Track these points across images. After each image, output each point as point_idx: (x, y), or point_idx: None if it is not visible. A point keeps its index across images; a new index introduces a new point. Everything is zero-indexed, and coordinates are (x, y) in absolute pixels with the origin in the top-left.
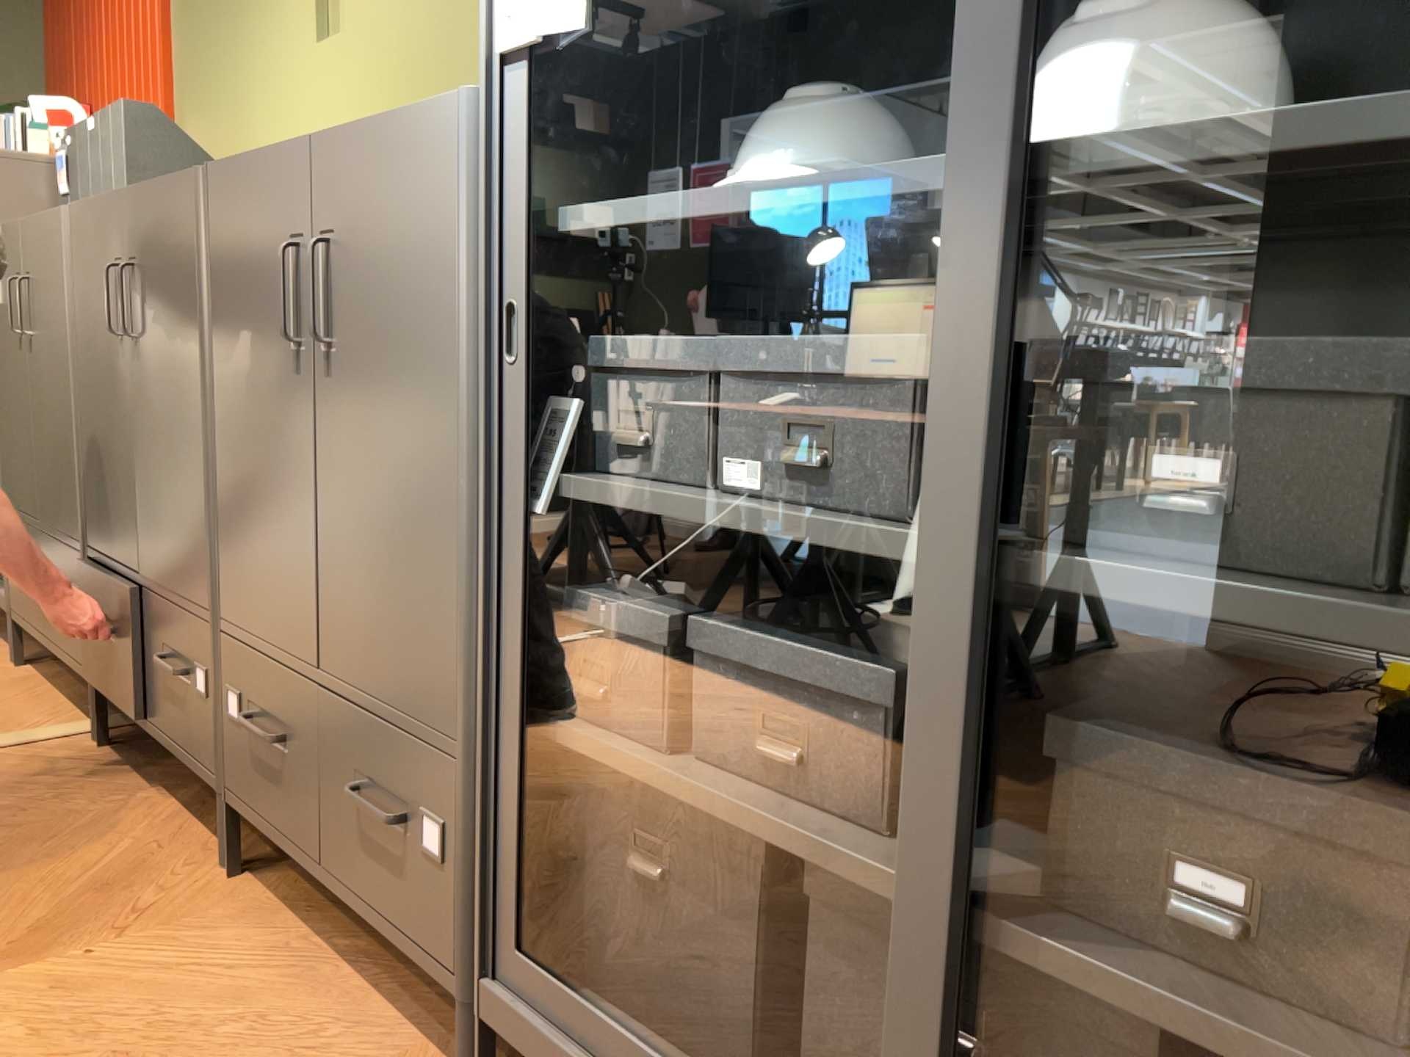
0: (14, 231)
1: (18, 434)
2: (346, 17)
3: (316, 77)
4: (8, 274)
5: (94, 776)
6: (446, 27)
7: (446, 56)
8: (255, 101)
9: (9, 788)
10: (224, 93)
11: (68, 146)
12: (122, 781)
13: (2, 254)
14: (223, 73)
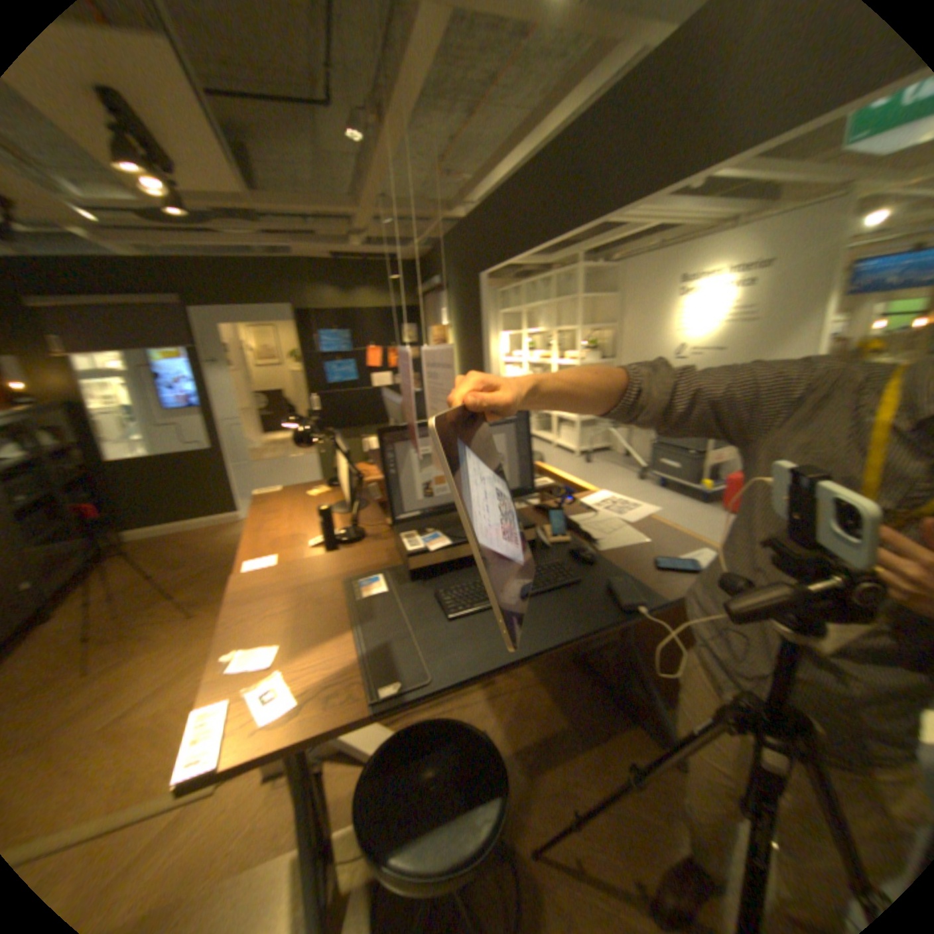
0: None
1: None
2: None
3: None
4: None
5: None
6: None
7: None
8: None
9: None
10: None
11: None
12: None
13: None
14: None
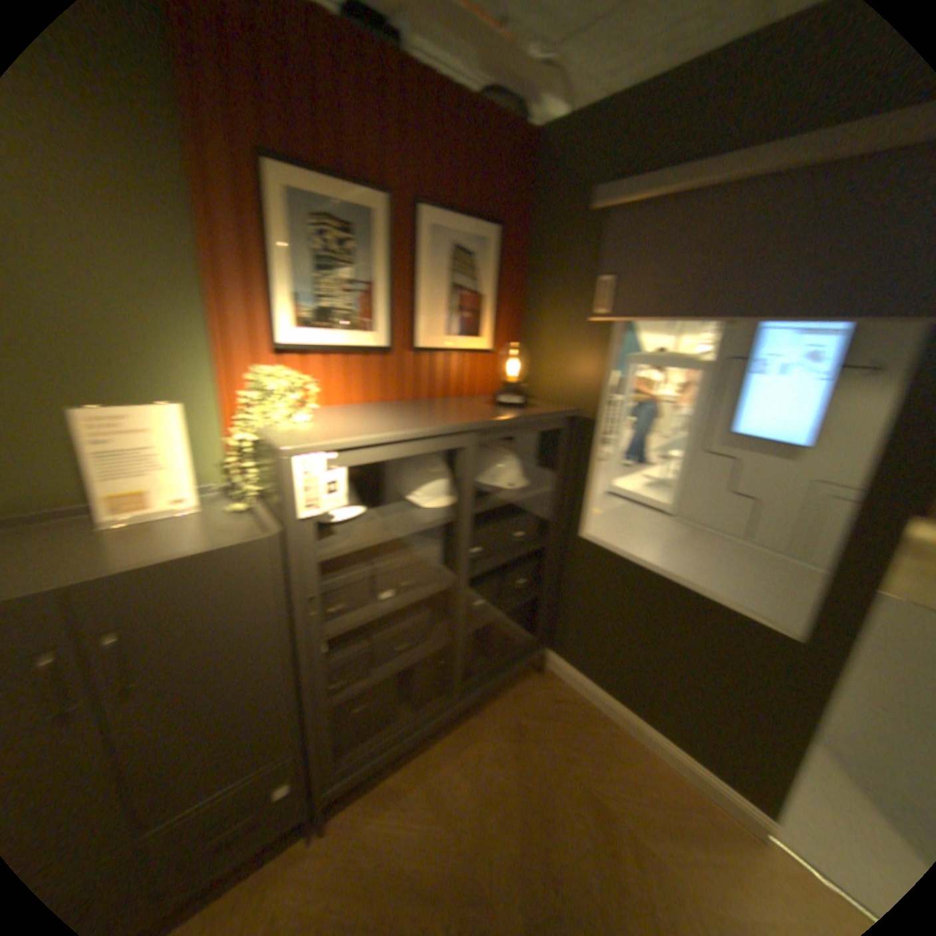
0: None
1: None
2: None
3: None
4: None
5: None
6: None
7: None
8: None
9: None
10: None
11: None
12: None
13: None
14: None
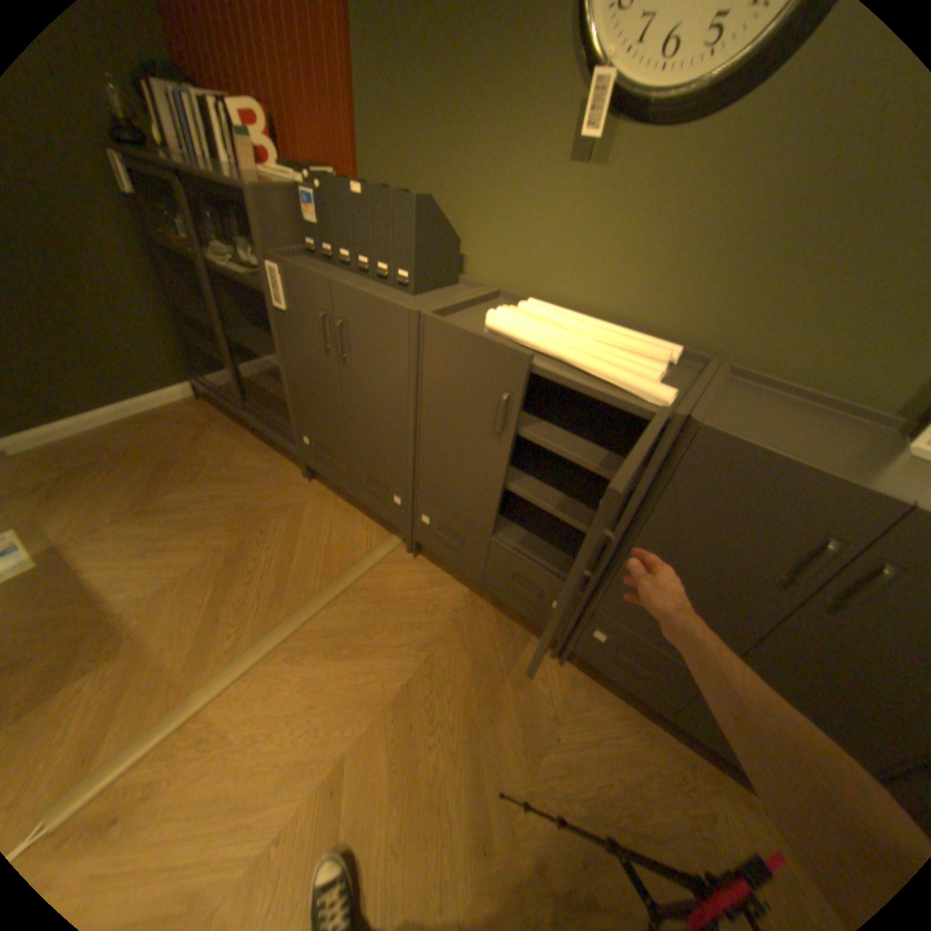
0: (319, 280)
1: (319, 393)
2: (622, 152)
3: (564, 186)
4: (305, 300)
5: (435, 585)
6: (764, 222)
7: (753, 244)
8: (471, 170)
9: (408, 602)
10: (427, 144)
11: (312, 183)
12: (450, 587)
13: (294, 282)
14: (427, 126)
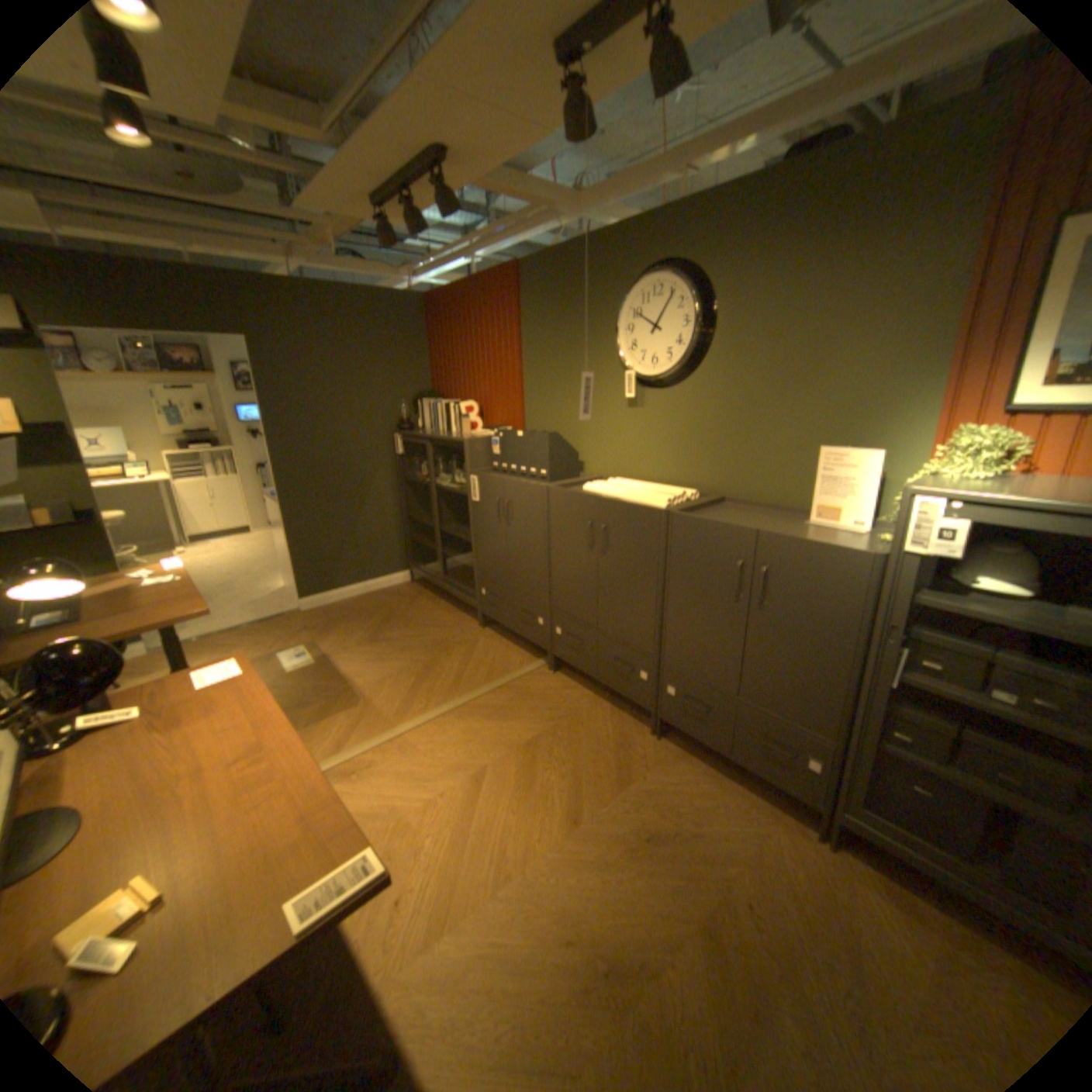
0: (497, 480)
1: (493, 551)
2: (649, 402)
3: (627, 420)
4: (489, 493)
5: (566, 689)
6: (718, 424)
7: (717, 434)
8: (582, 418)
9: (543, 696)
10: (560, 410)
11: (498, 435)
12: (577, 691)
13: (484, 484)
14: (559, 402)
